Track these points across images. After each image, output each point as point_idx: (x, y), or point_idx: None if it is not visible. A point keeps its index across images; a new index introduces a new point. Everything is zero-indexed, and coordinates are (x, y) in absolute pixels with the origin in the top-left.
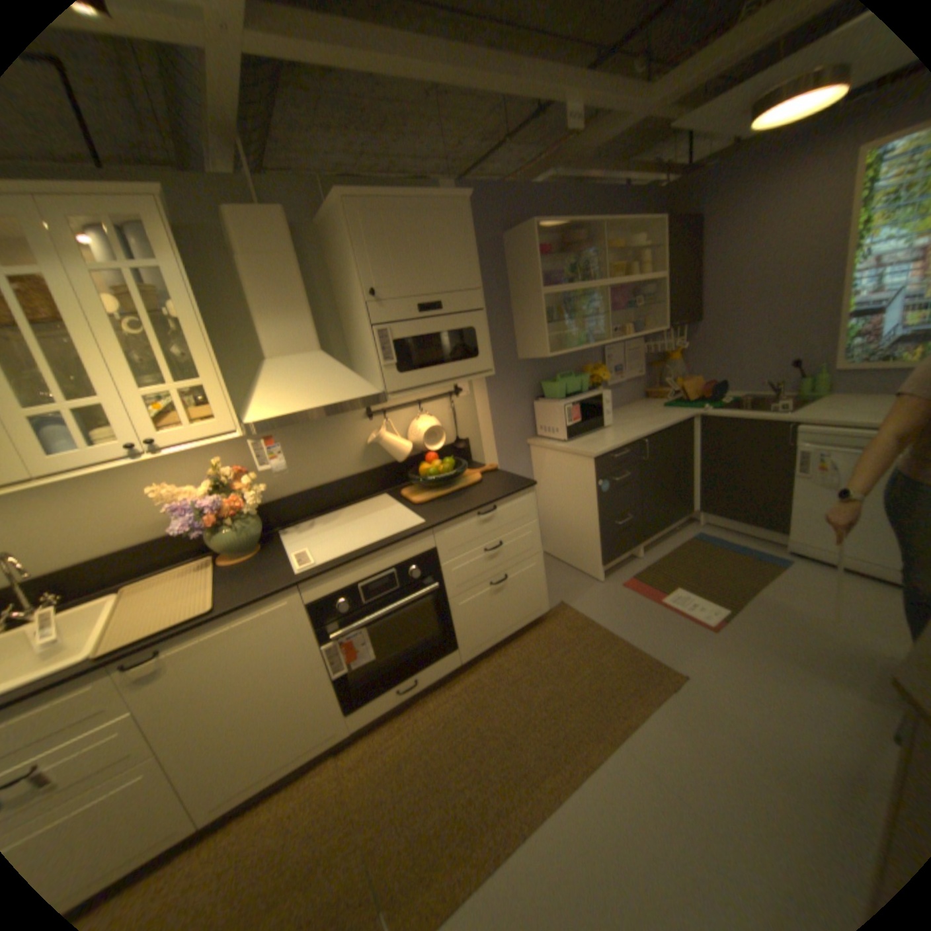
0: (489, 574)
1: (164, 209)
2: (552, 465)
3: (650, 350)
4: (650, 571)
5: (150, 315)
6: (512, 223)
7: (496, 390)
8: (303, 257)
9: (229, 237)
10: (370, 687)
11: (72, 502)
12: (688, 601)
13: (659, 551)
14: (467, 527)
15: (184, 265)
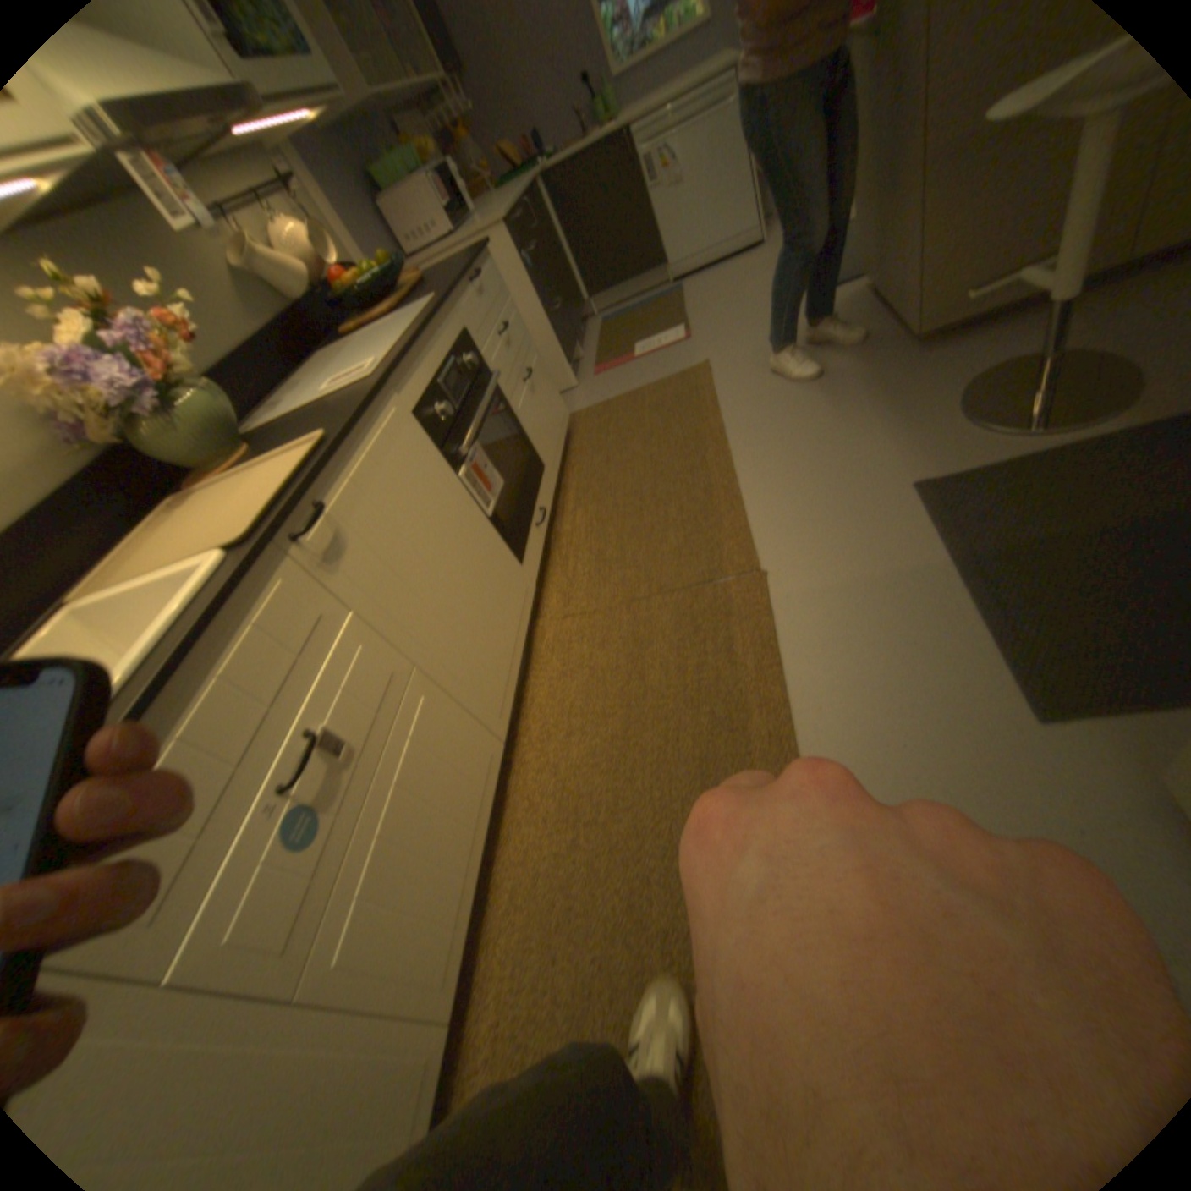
0: (517, 365)
1: None
2: None
3: (428, 127)
4: (602, 351)
5: None
6: None
7: (323, 180)
8: None
9: None
10: (519, 522)
11: None
12: (651, 339)
13: (589, 342)
14: (472, 297)
15: None
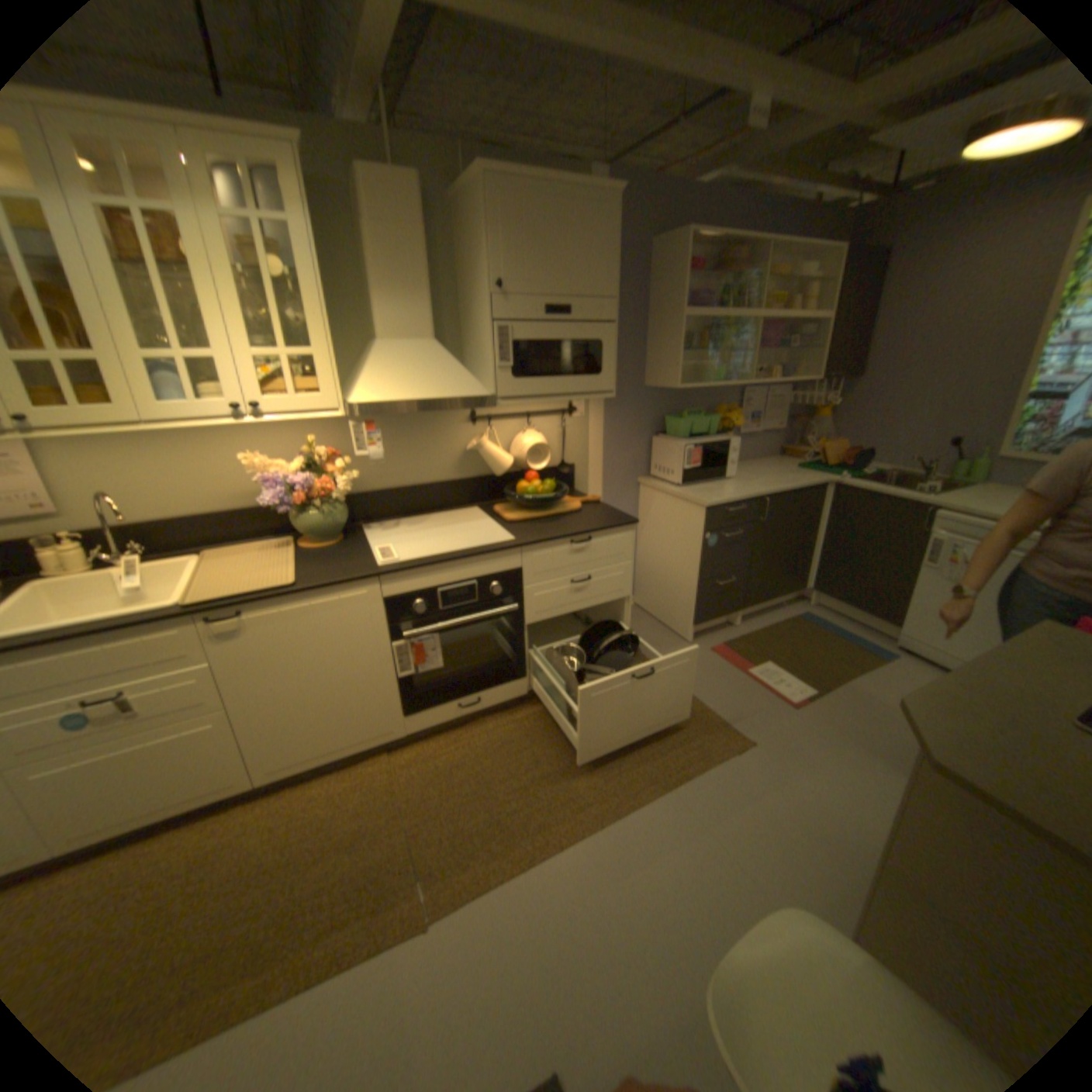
0: (571, 608)
1: (299, 161)
2: (660, 510)
3: (797, 400)
4: (744, 640)
5: (267, 274)
6: (666, 228)
7: (614, 417)
8: (430, 234)
9: (358, 201)
10: (434, 694)
11: (167, 458)
12: (776, 675)
13: (758, 623)
14: (558, 554)
15: (306, 223)
